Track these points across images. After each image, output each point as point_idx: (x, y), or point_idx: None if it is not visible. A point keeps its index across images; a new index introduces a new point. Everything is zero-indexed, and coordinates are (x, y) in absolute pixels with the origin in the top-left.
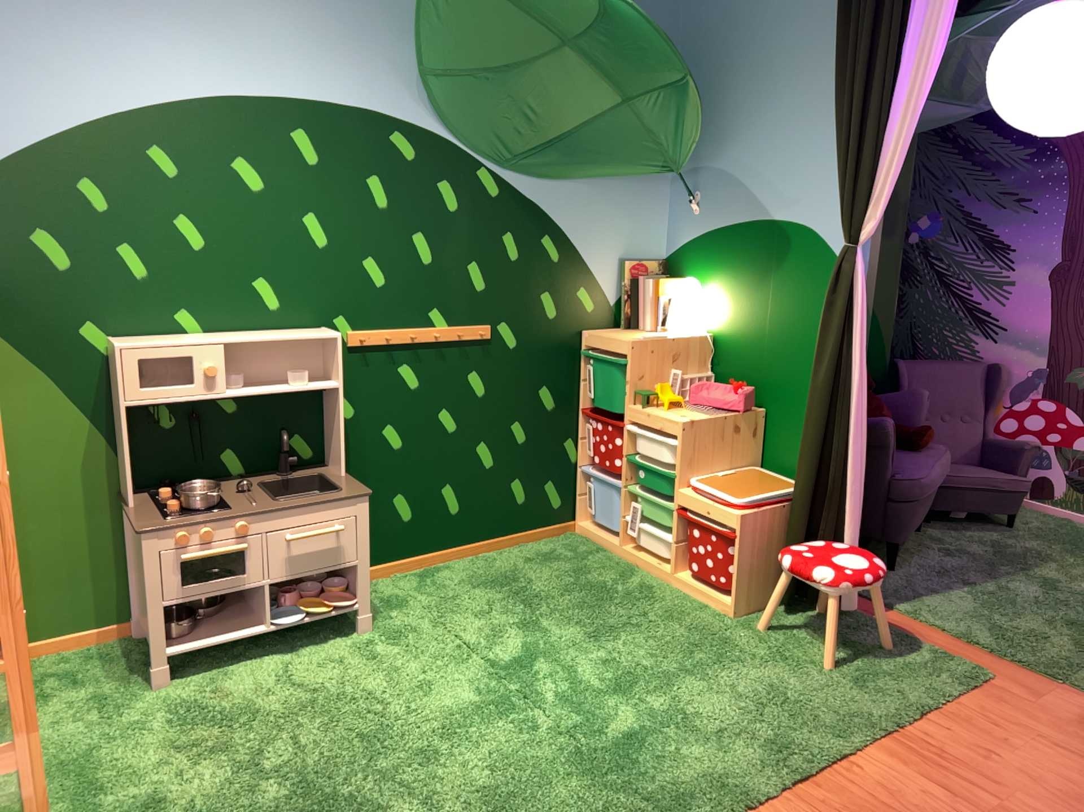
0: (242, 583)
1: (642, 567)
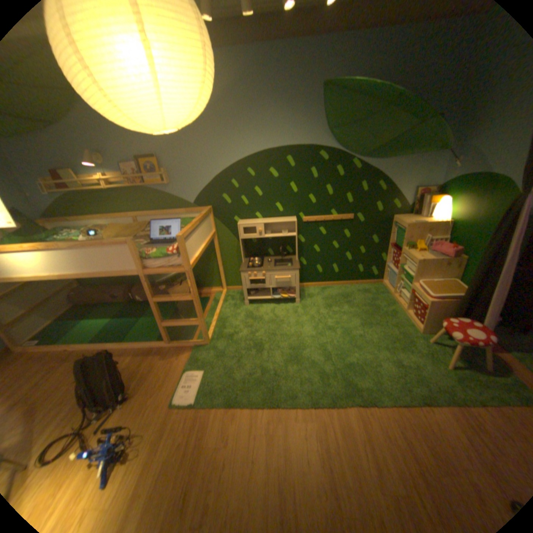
0: (265, 287)
1: (398, 303)
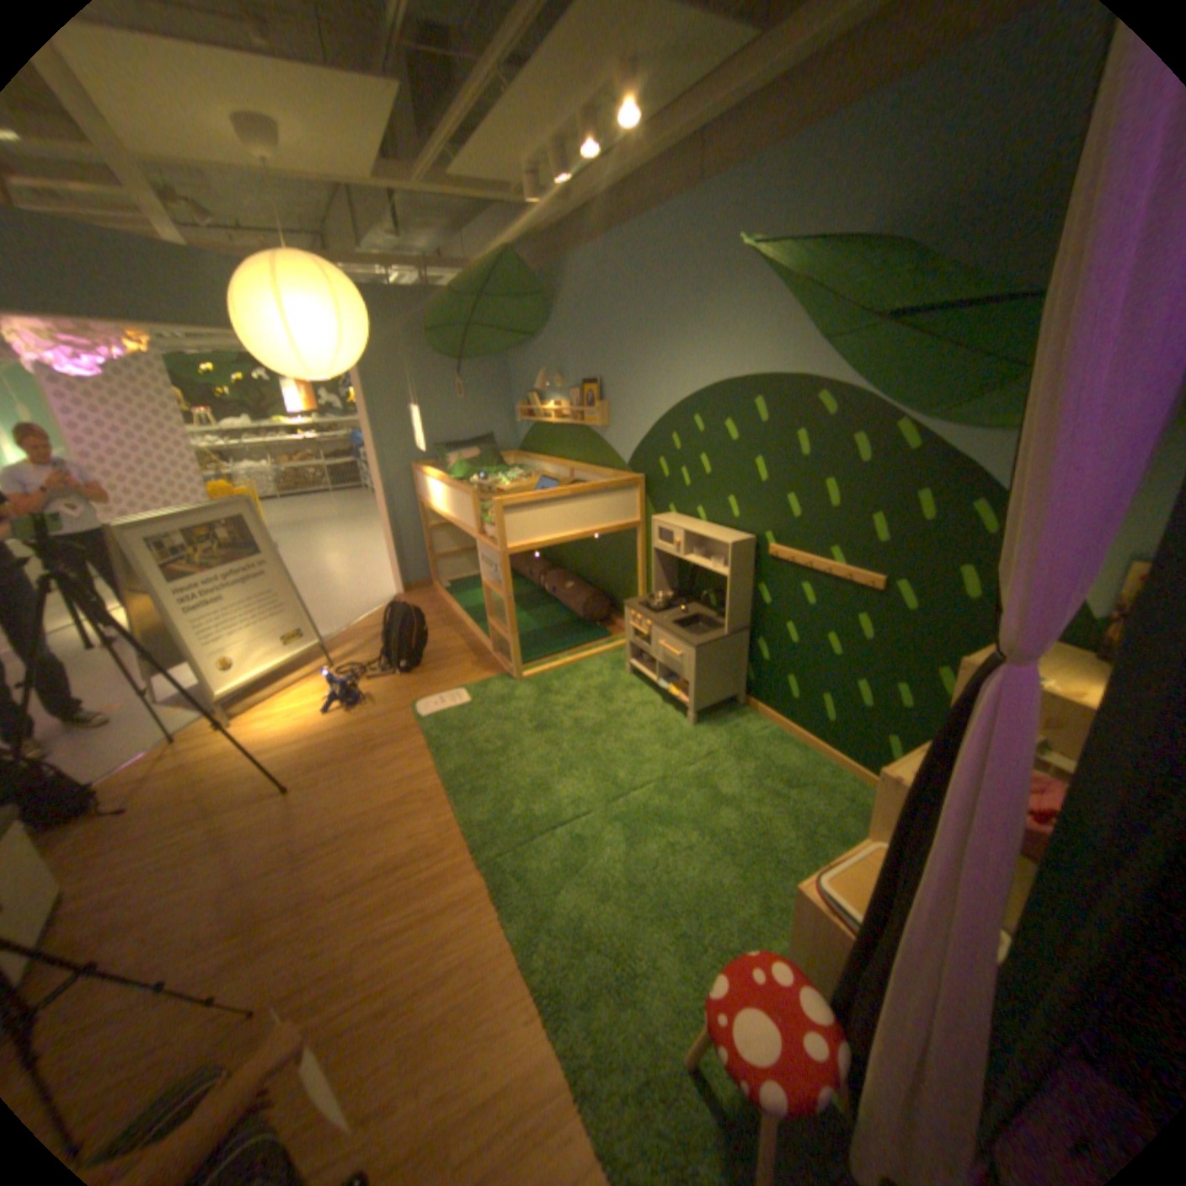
0: (649, 653)
1: None
